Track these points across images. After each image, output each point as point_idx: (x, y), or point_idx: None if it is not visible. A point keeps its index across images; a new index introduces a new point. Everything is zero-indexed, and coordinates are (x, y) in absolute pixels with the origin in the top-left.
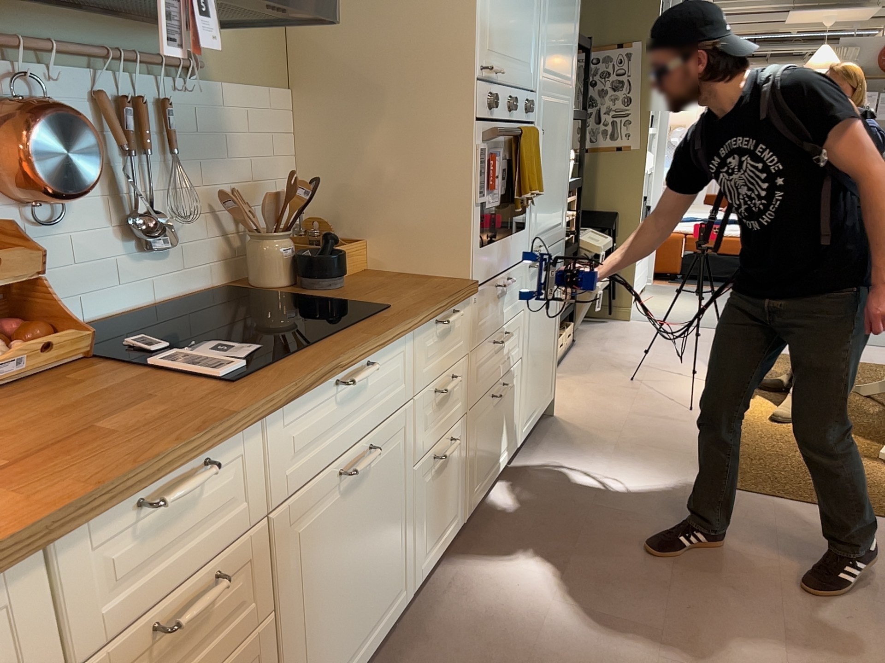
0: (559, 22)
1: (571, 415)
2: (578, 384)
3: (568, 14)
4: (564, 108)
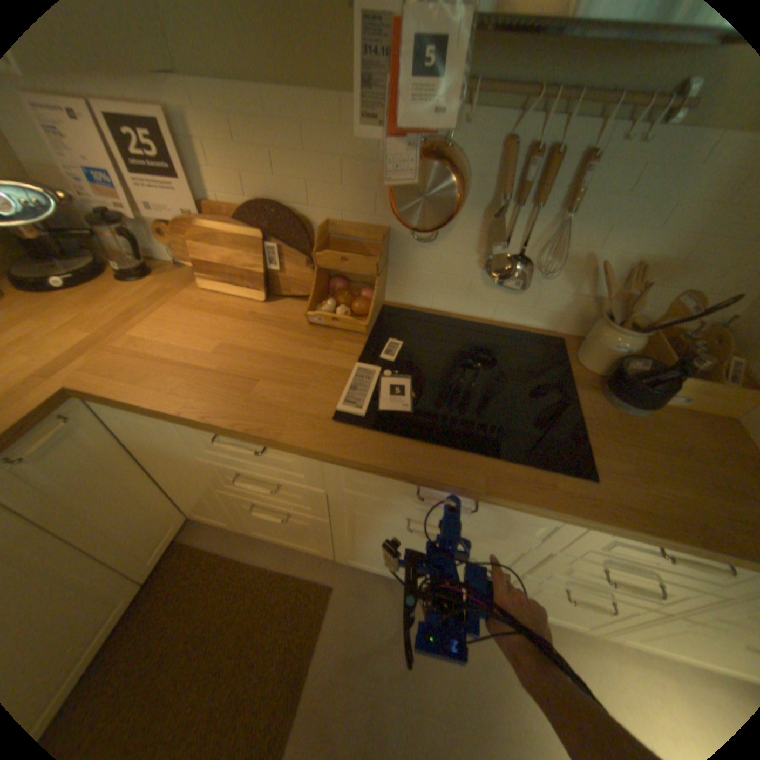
0: None
1: None
2: None
3: None
4: None
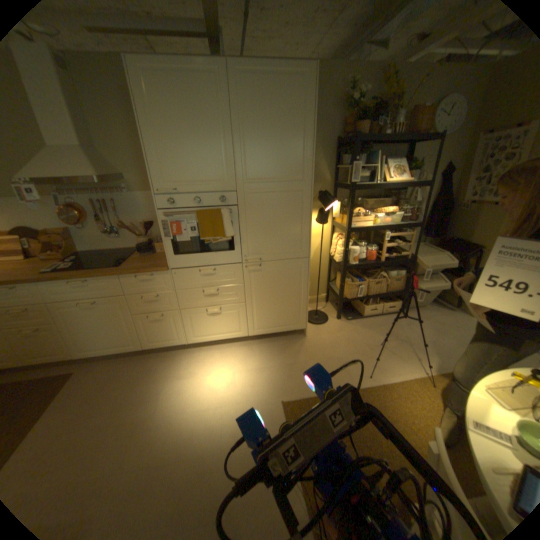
0: (270, 149)
1: (312, 341)
2: (350, 332)
3: (289, 141)
4: (292, 192)
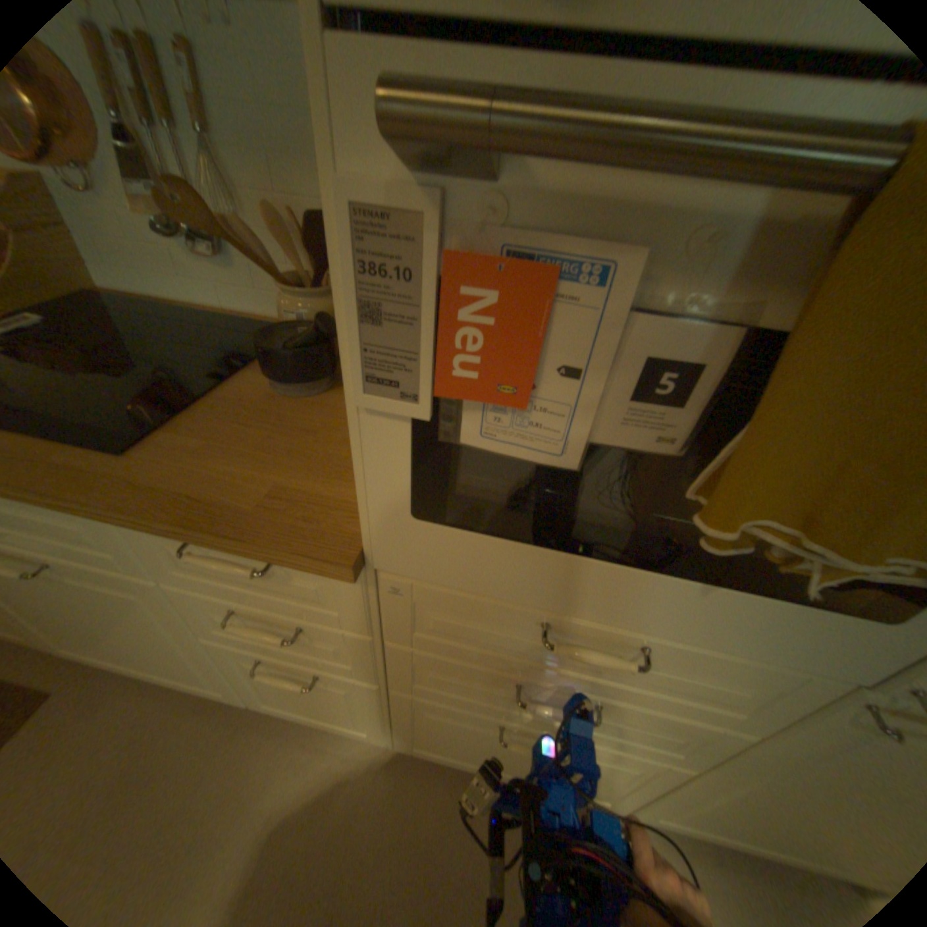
0: None
1: None
2: None
3: None
4: None
